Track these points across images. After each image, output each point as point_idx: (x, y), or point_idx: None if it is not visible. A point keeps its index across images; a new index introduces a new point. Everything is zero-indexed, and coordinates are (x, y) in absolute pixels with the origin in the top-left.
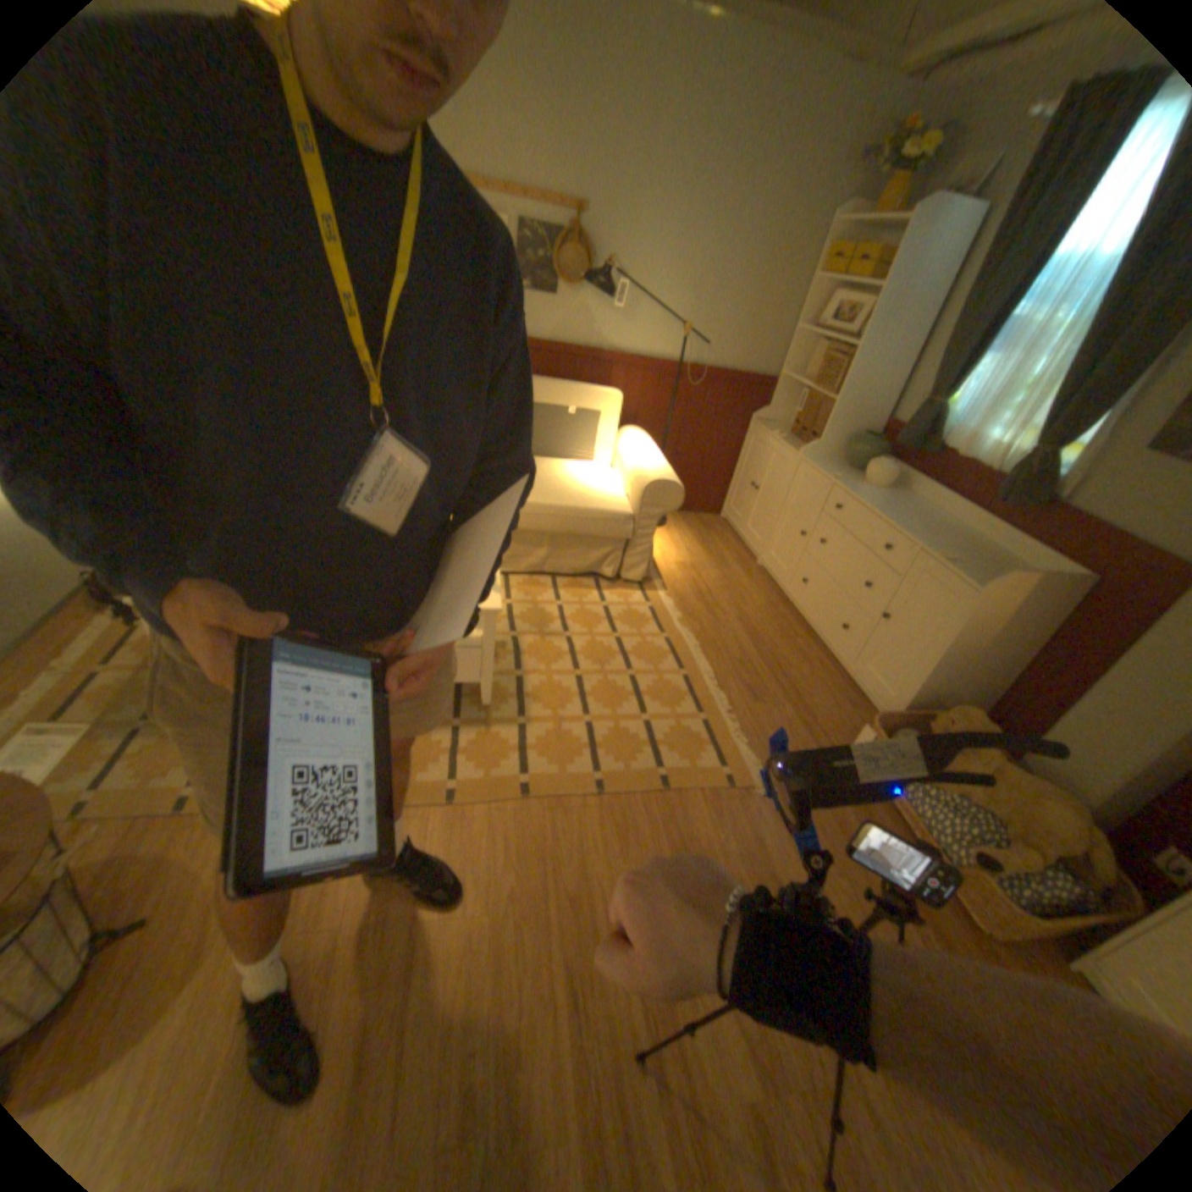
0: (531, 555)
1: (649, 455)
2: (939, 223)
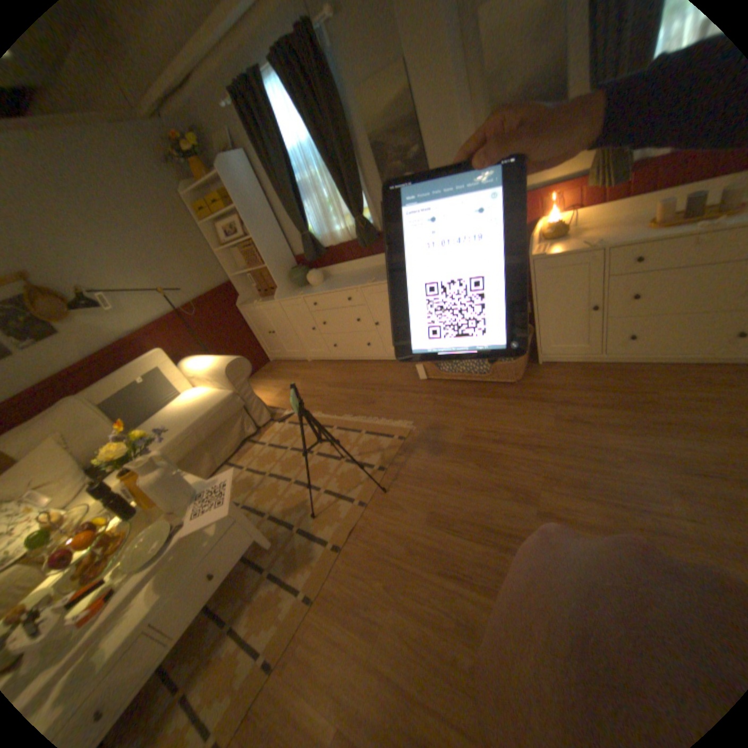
0: (201, 463)
1: (208, 358)
2: (230, 164)
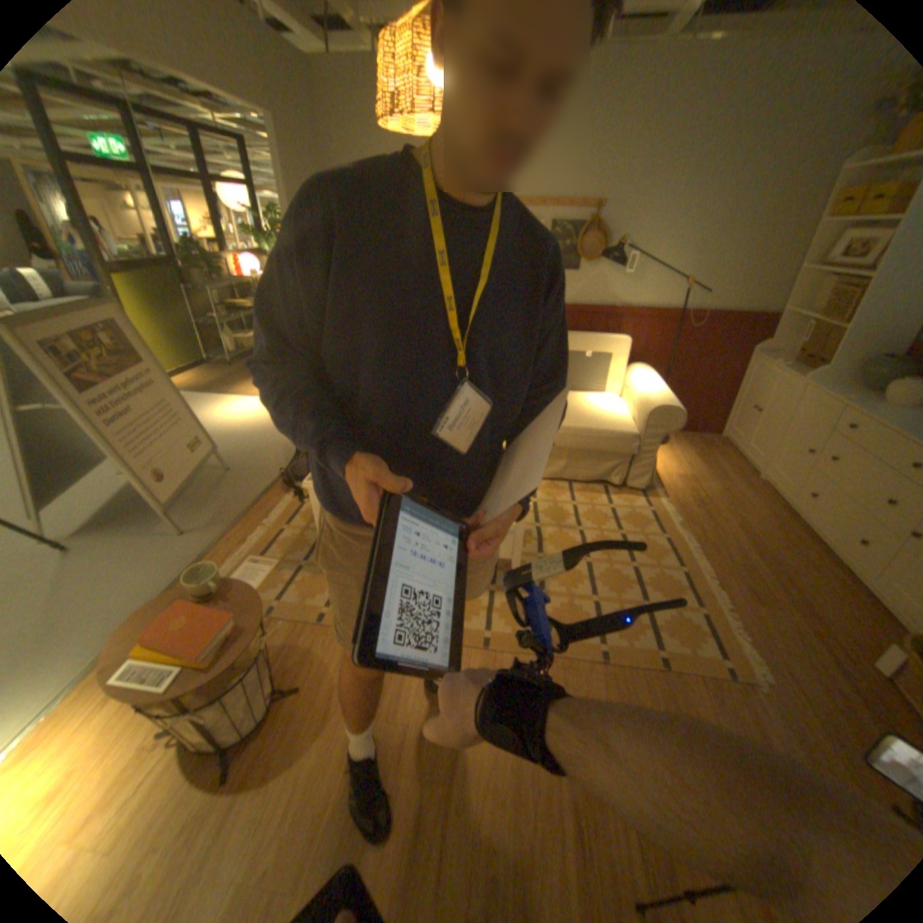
0: (553, 465)
1: (654, 385)
2: None
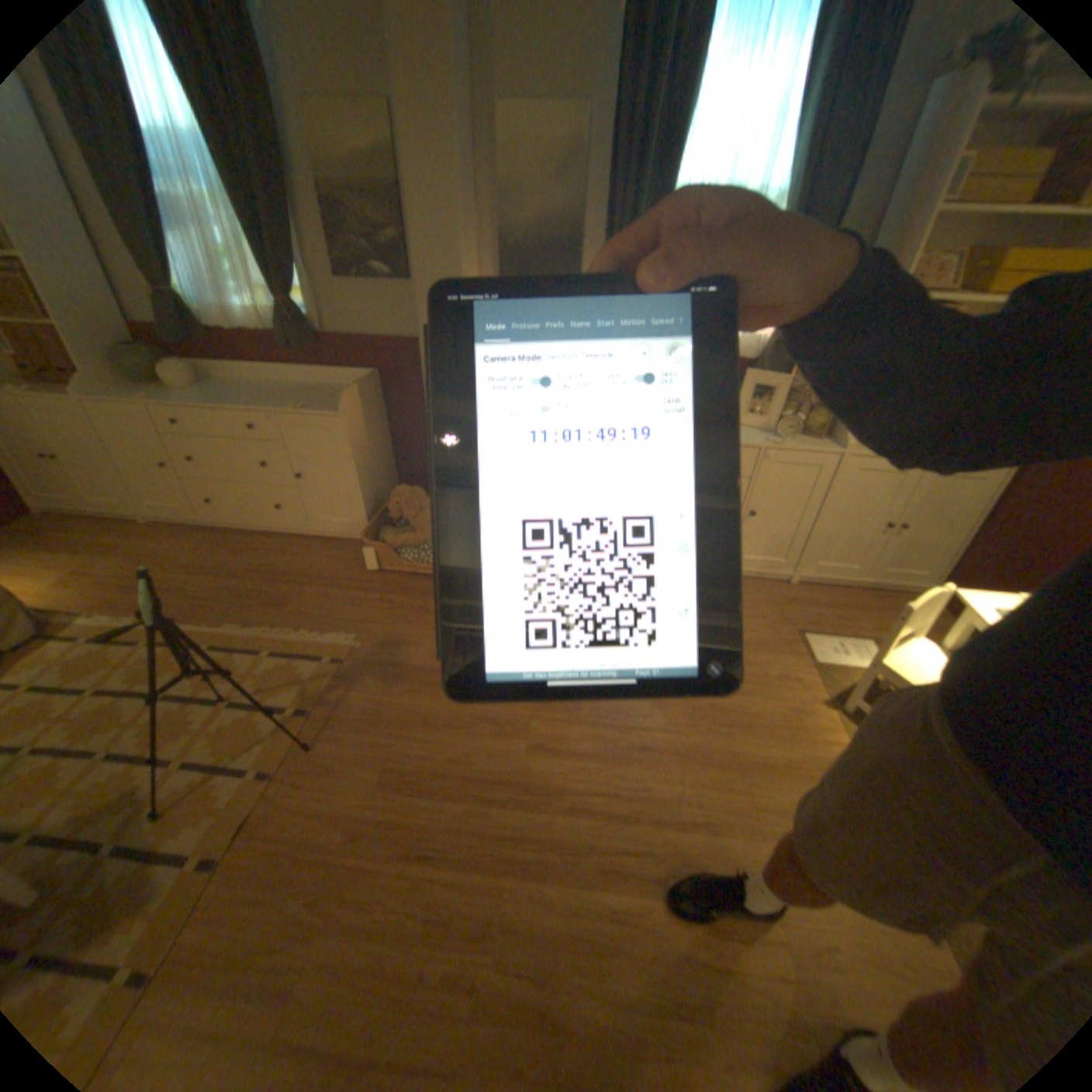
0: None
1: None
2: None
